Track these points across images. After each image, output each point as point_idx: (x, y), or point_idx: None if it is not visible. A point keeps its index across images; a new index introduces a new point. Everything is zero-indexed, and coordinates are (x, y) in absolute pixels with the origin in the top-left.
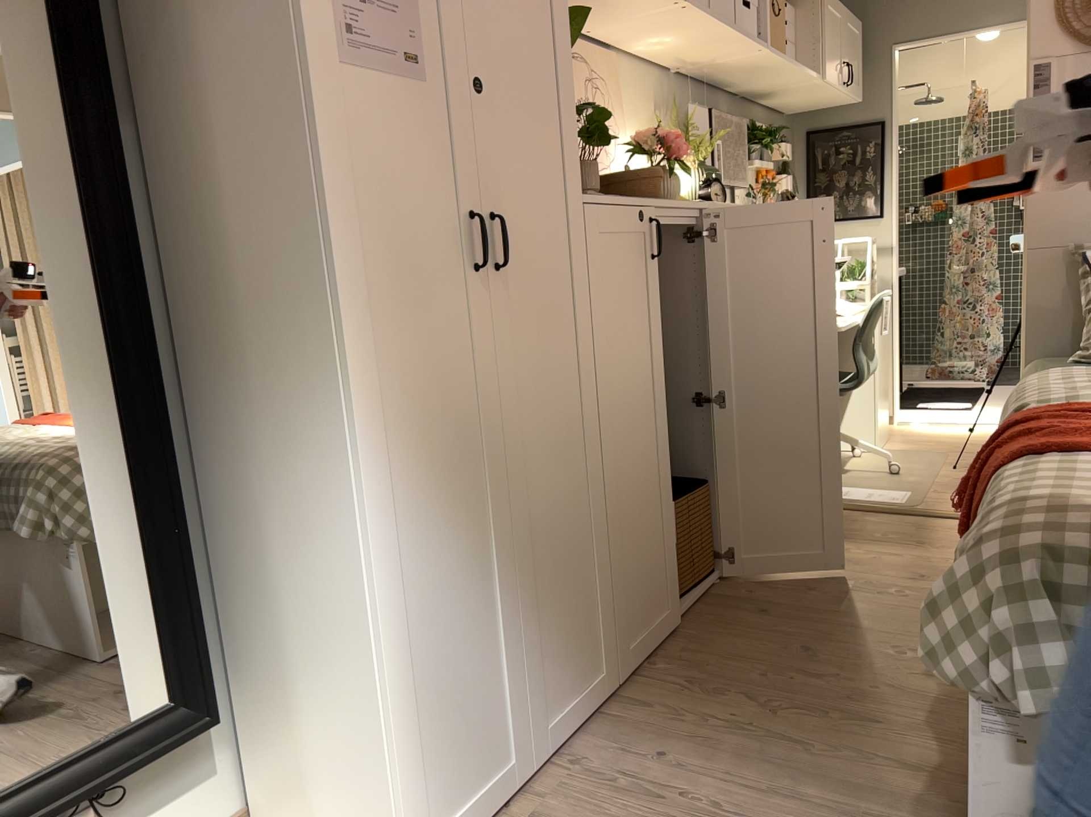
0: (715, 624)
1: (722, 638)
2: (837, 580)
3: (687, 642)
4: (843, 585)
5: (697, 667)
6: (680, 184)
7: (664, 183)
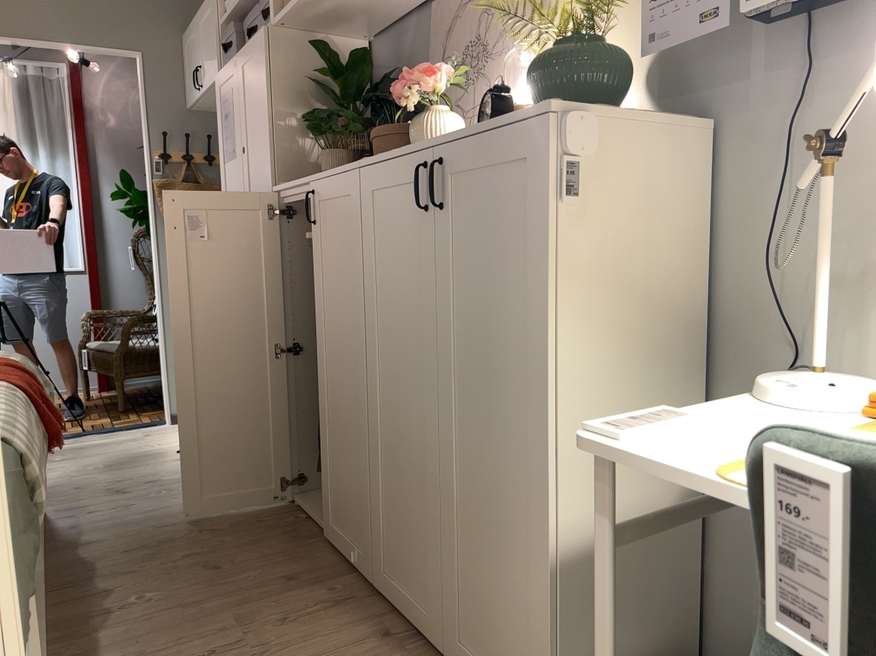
0: (310, 557)
1: (285, 551)
2: (277, 654)
3: (304, 539)
4: (262, 649)
5: (271, 531)
6: (424, 128)
7: (412, 134)
